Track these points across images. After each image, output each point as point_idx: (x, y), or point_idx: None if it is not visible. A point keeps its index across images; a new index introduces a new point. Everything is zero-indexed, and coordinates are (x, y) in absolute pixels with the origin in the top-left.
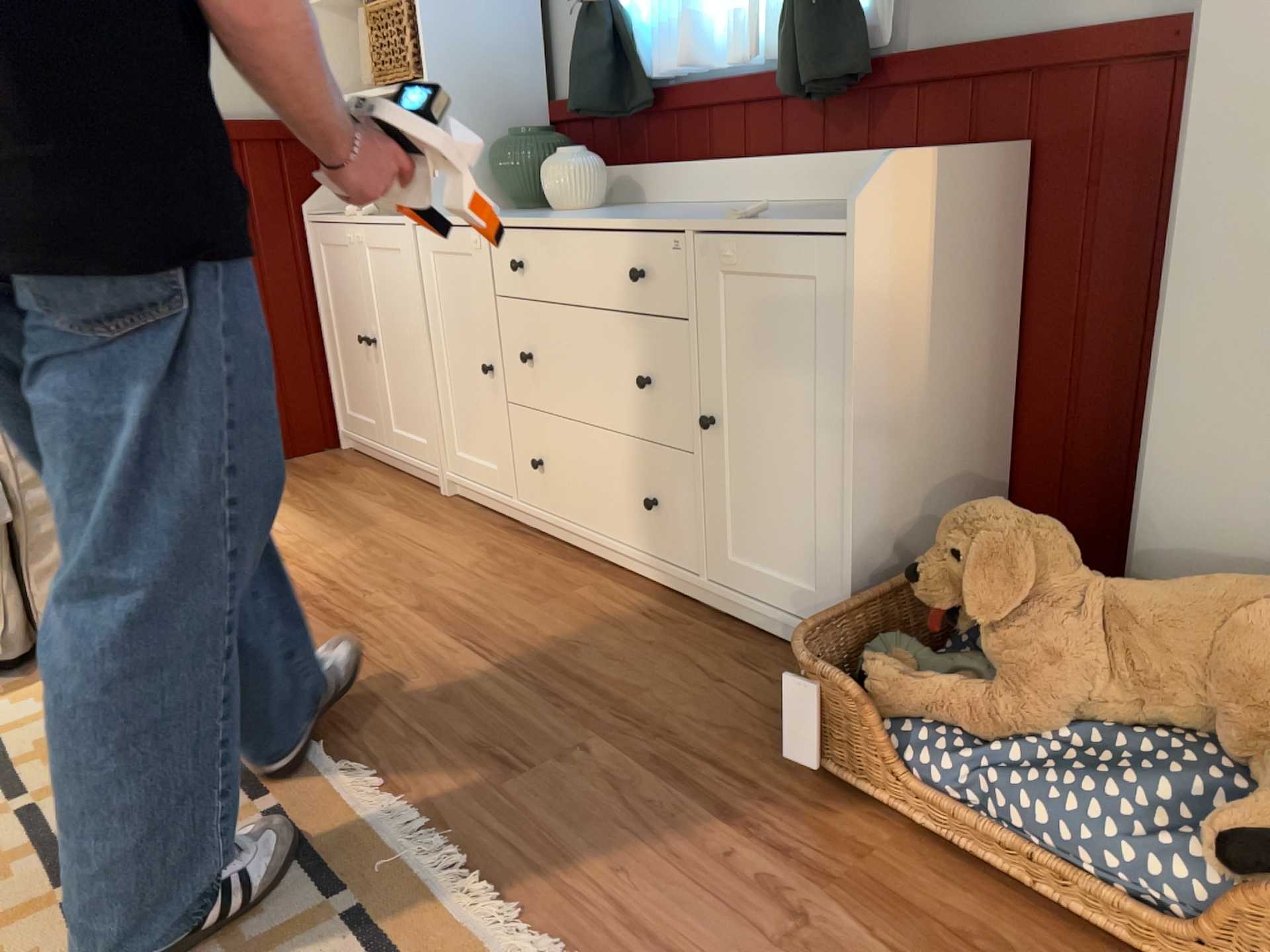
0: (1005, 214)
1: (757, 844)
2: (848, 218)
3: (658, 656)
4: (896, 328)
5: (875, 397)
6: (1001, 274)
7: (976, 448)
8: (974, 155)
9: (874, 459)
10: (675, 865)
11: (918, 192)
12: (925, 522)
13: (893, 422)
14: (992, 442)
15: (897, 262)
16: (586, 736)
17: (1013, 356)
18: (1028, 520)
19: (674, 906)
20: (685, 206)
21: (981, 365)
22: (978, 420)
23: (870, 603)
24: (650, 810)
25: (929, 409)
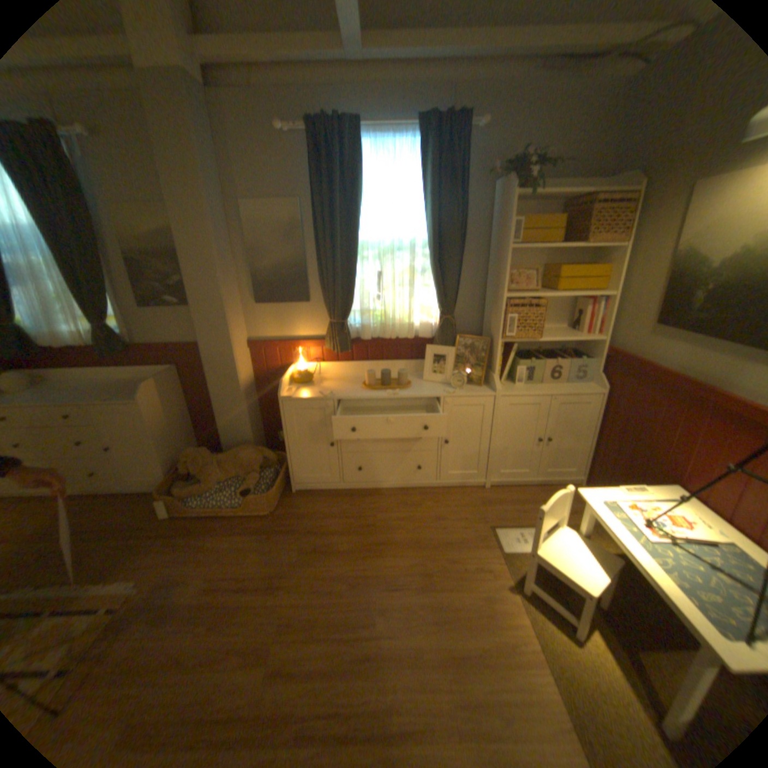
0: (174, 382)
1: (158, 540)
2: (135, 399)
3: (110, 515)
4: (155, 418)
5: (155, 435)
6: (178, 394)
7: (184, 432)
8: (163, 374)
9: (159, 447)
10: (139, 555)
11: (151, 388)
12: (177, 454)
13: (161, 437)
14: (188, 429)
15: (151, 405)
16: (98, 544)
17: (186, 409)
18: (197, 451)
19: (142, 562)
20: (68, 385)
21: (179, 415)
22: (183, 426)
23: (169, 477)
24: (127, 549)
25: (169, 430)
